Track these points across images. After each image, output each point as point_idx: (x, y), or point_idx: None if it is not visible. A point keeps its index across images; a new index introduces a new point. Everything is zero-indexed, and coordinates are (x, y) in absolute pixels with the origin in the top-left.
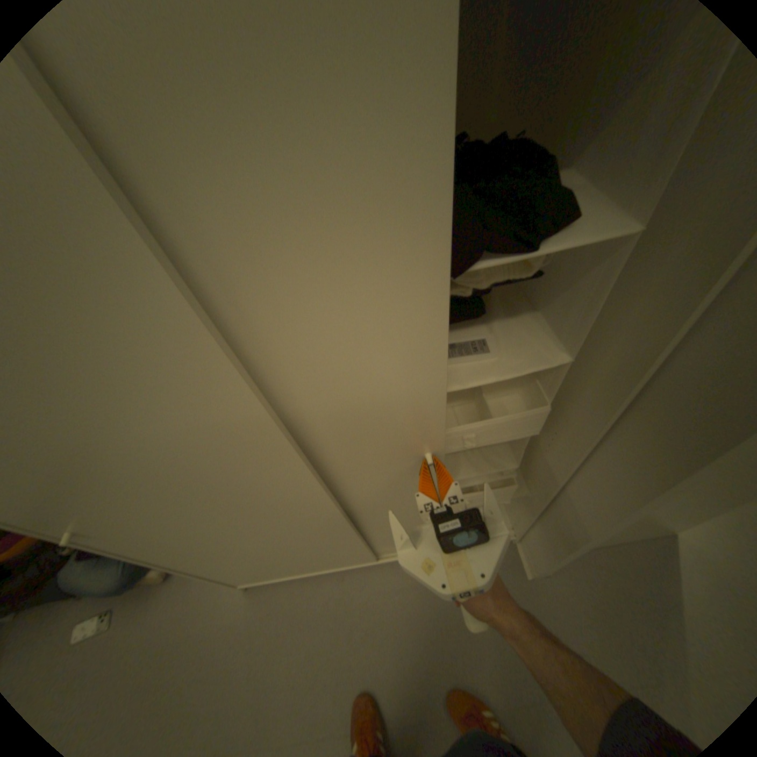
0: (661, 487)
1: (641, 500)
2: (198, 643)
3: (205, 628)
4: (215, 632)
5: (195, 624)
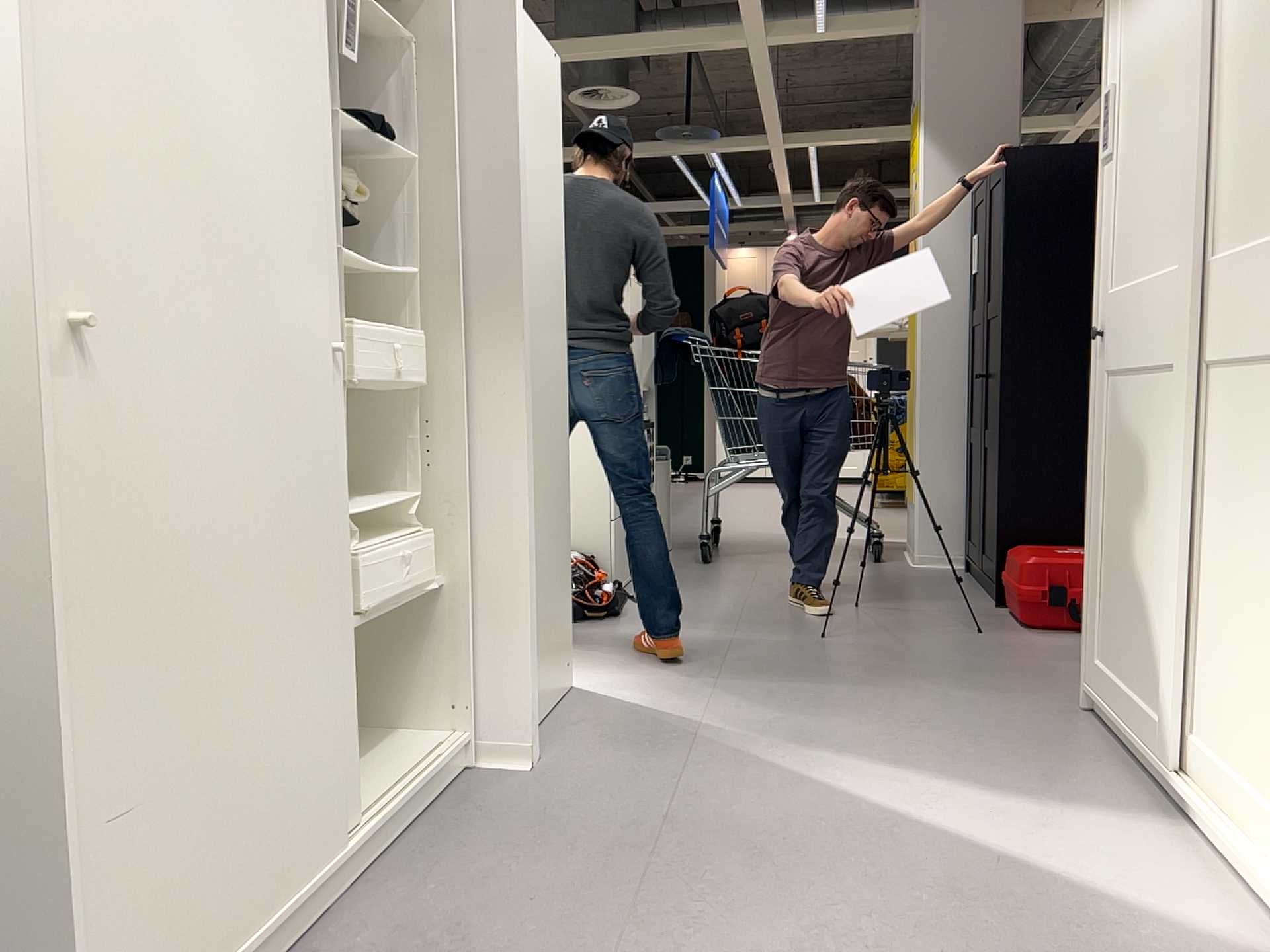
0: (518, 433)
1: (519, 471)
2: None
3: None
4: None
5: None
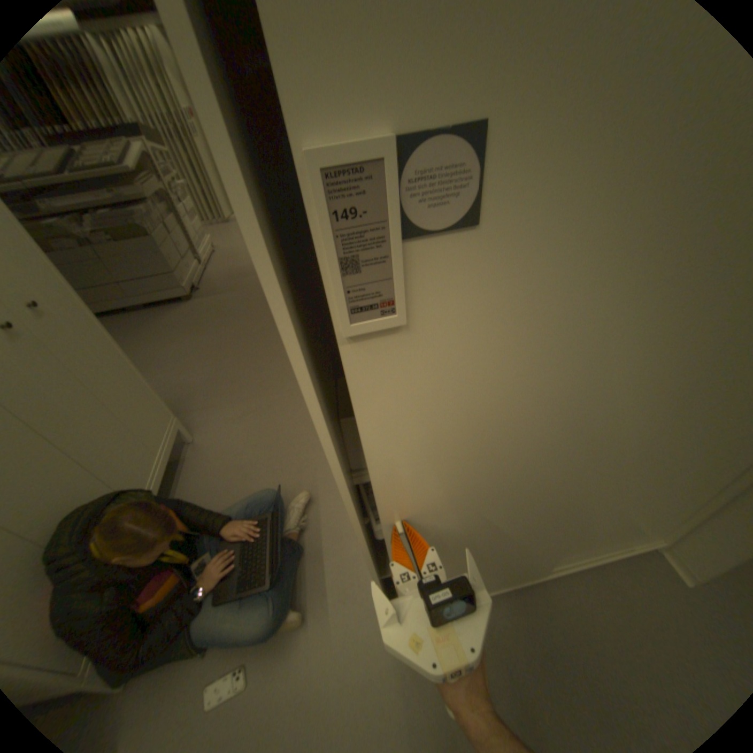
0: None
1: None
2: (359, 693)
3: (362, 674)
4: (375, 678)
5: (349, 671)
